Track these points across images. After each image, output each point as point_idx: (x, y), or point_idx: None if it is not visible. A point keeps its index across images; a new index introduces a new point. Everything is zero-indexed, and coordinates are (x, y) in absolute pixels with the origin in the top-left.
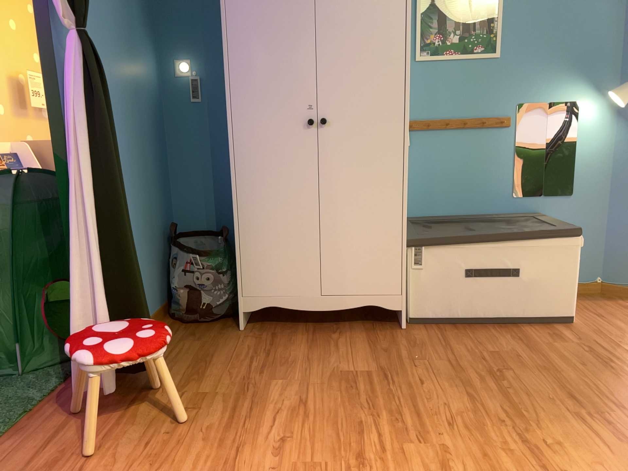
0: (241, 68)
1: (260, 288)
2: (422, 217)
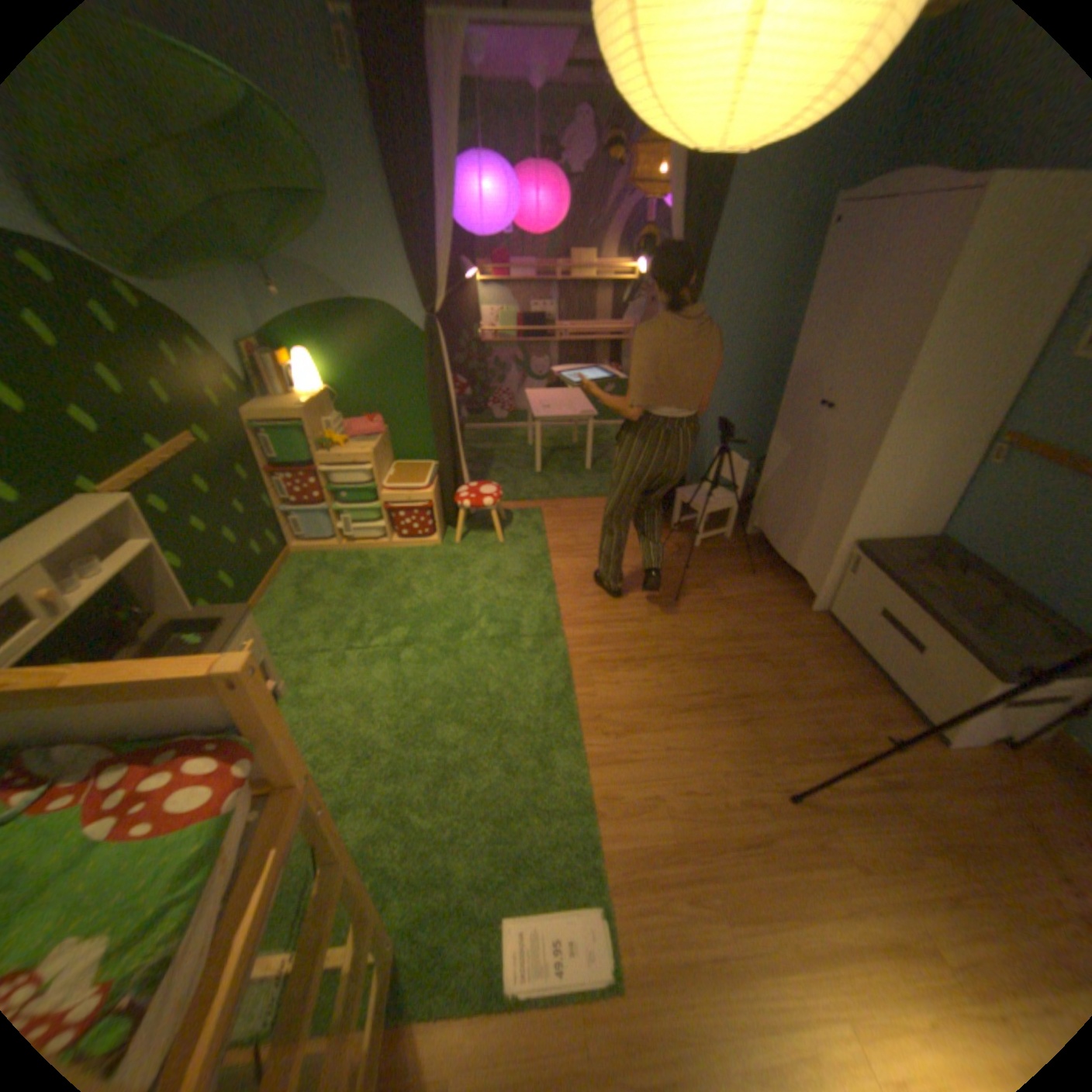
0: (805, 342)
1: (760, 516)
2: (960, 553)
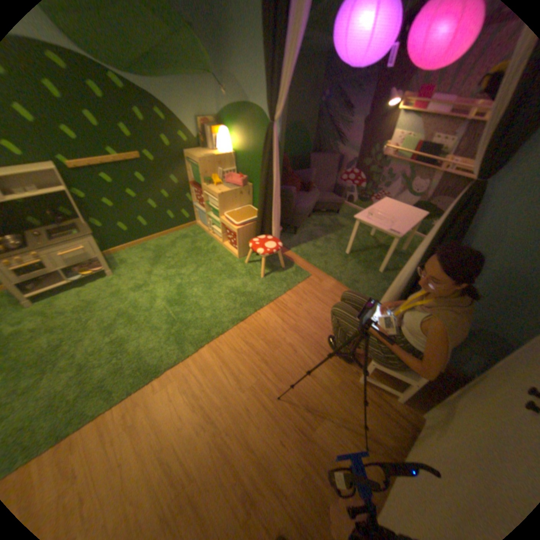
0: None
1: (434, 421)
2: None
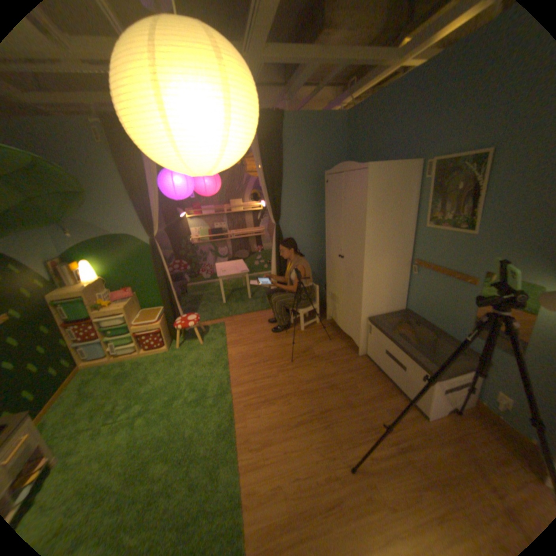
0: (328, 230)
1: (330, 310)
2: (414, 316)
